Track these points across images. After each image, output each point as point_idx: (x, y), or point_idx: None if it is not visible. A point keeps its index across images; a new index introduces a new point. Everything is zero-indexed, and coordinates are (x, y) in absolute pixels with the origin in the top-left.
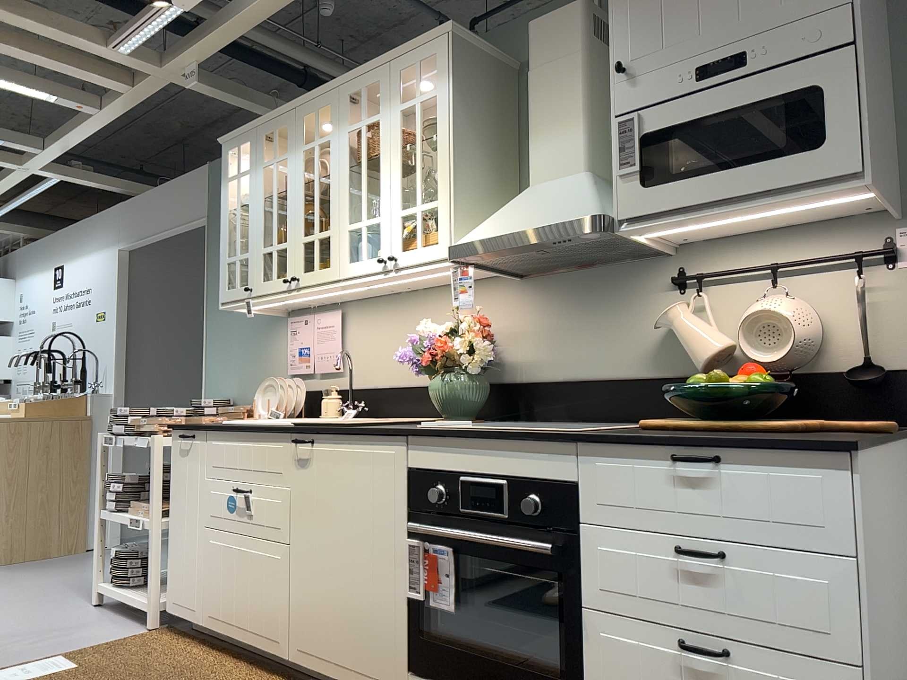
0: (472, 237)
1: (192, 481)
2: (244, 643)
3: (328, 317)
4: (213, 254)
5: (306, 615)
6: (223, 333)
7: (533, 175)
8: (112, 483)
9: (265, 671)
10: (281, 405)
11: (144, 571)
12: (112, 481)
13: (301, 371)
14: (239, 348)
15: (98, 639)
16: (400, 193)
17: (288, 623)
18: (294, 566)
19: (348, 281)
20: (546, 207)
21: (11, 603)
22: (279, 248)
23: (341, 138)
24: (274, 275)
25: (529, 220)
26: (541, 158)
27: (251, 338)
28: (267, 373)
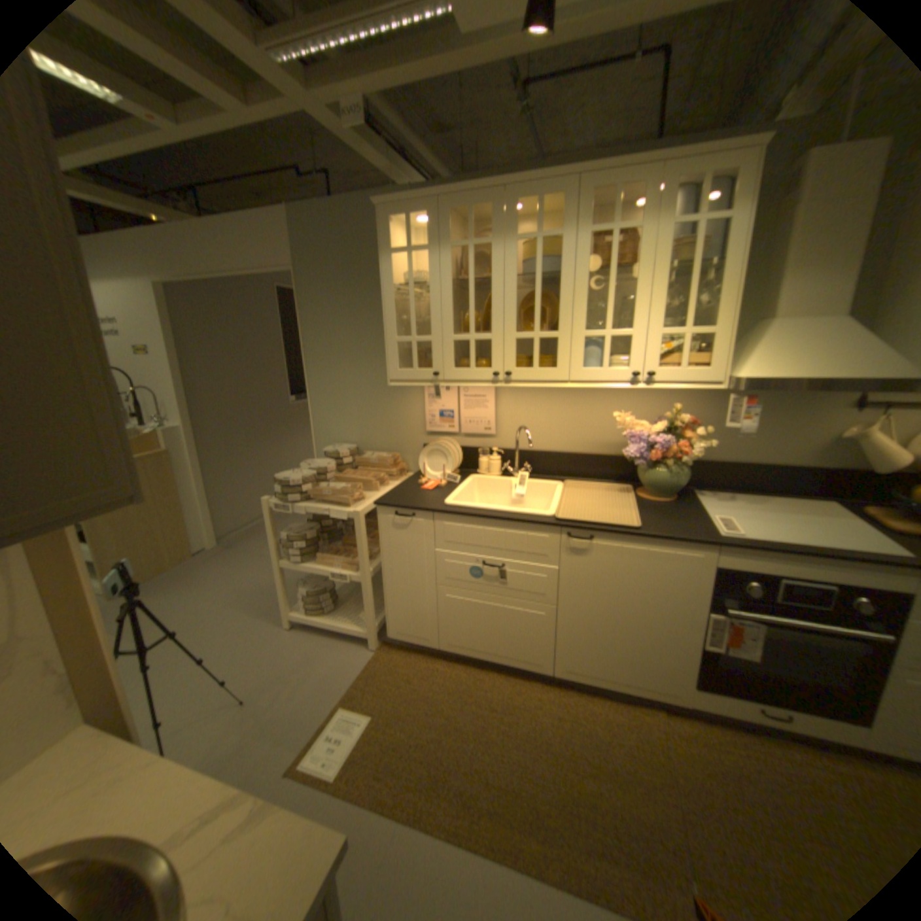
0: (765, 372)
1: (415, 550)
2: (497, 663)
3: (480, 389)
4: (305, 307)
5: (578, 652)
6: (332, 387)
7: (788, 308)
8: (293, 543)
9: (518, 678)
10: (449, 466)
11: (330, 599)
12: (289, 540)
13: (442, 430)
14: (357, 402)
15: (343, 675)
16: (664, 312)
17: (554, 655)
18: (564, 621)
19: (580, 384)
20: (841, 352)
21: (202, 646)
22: (479, 339)
23: (580, 236)
24: (472, 365)
25: (833, 365)
26: (801, 295)
27: (370, 395)
28: (397, 427)
